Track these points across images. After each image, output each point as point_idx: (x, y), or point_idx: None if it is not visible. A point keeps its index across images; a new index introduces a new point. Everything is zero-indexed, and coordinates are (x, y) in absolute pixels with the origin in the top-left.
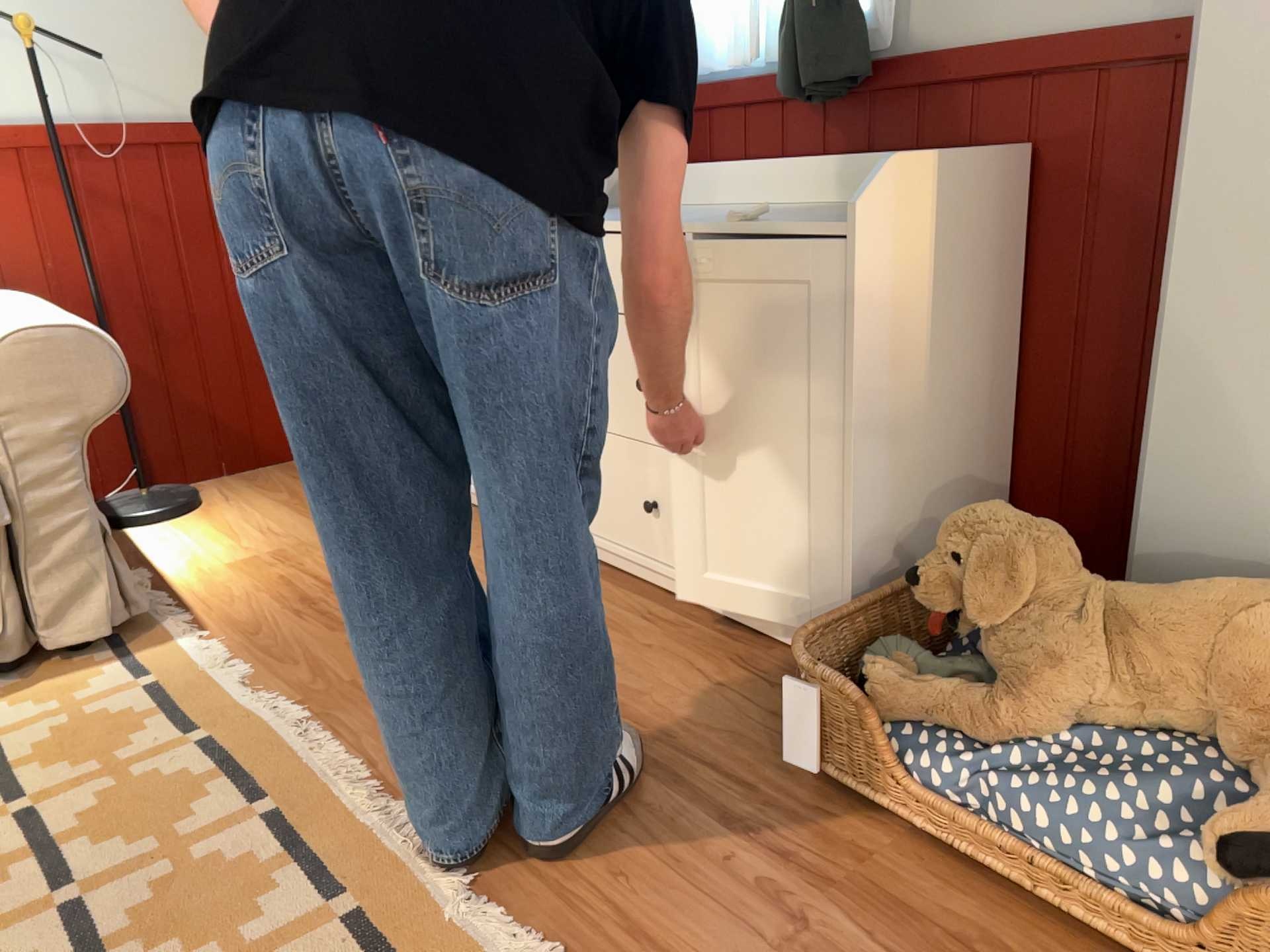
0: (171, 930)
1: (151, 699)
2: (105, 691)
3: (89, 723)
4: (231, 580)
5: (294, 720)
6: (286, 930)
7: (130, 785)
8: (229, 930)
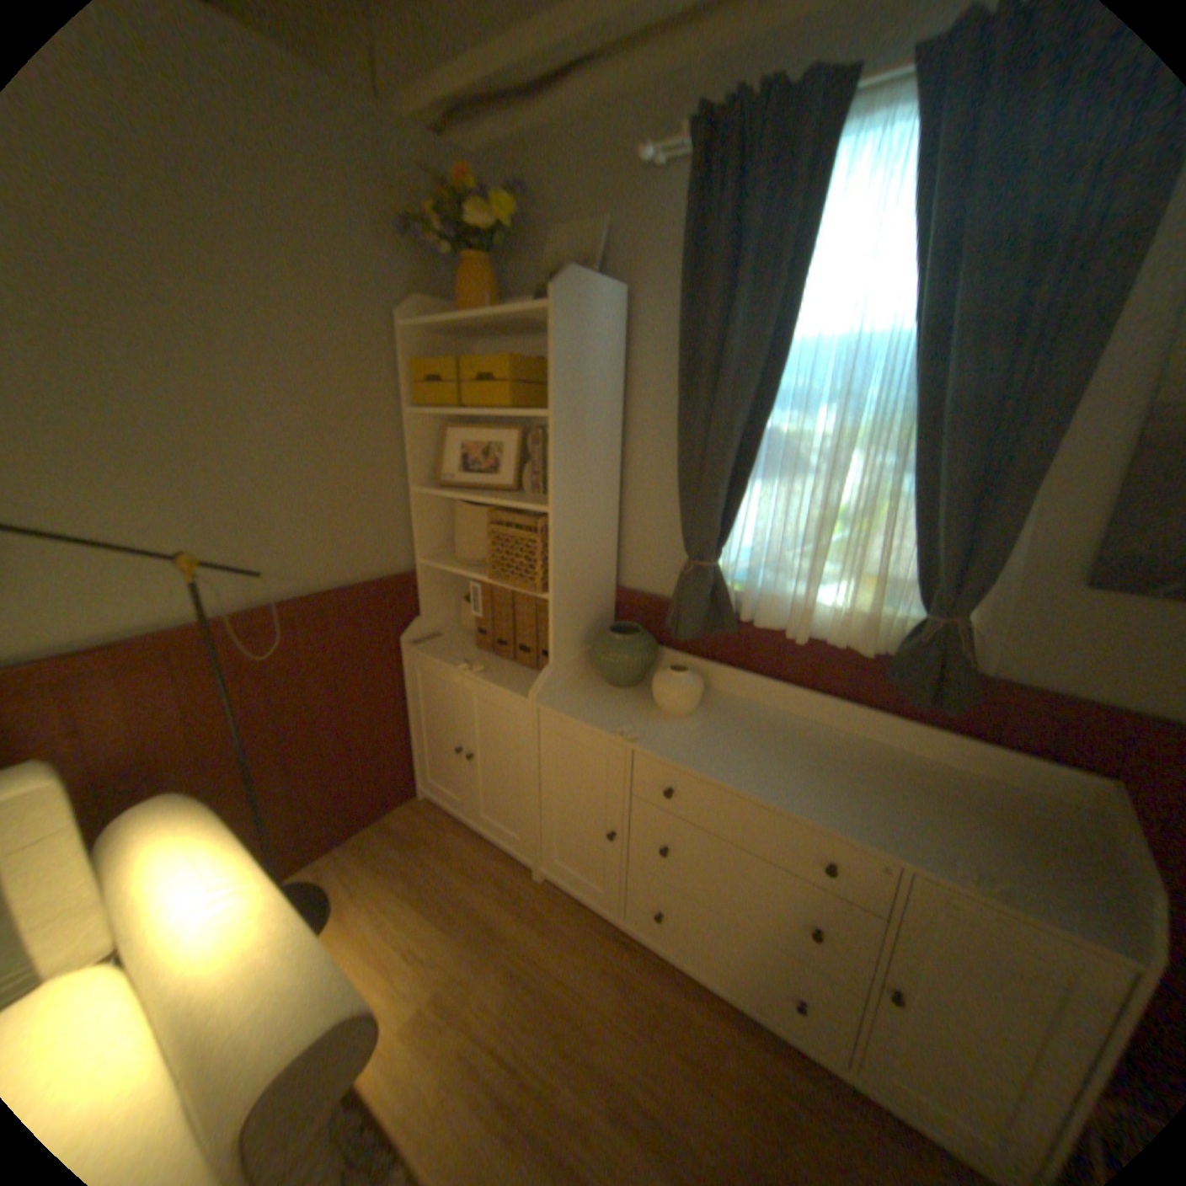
0: None
1: None
2: None
3: None
4: (413, 1070)
5: None
6: None
7: None
8: None
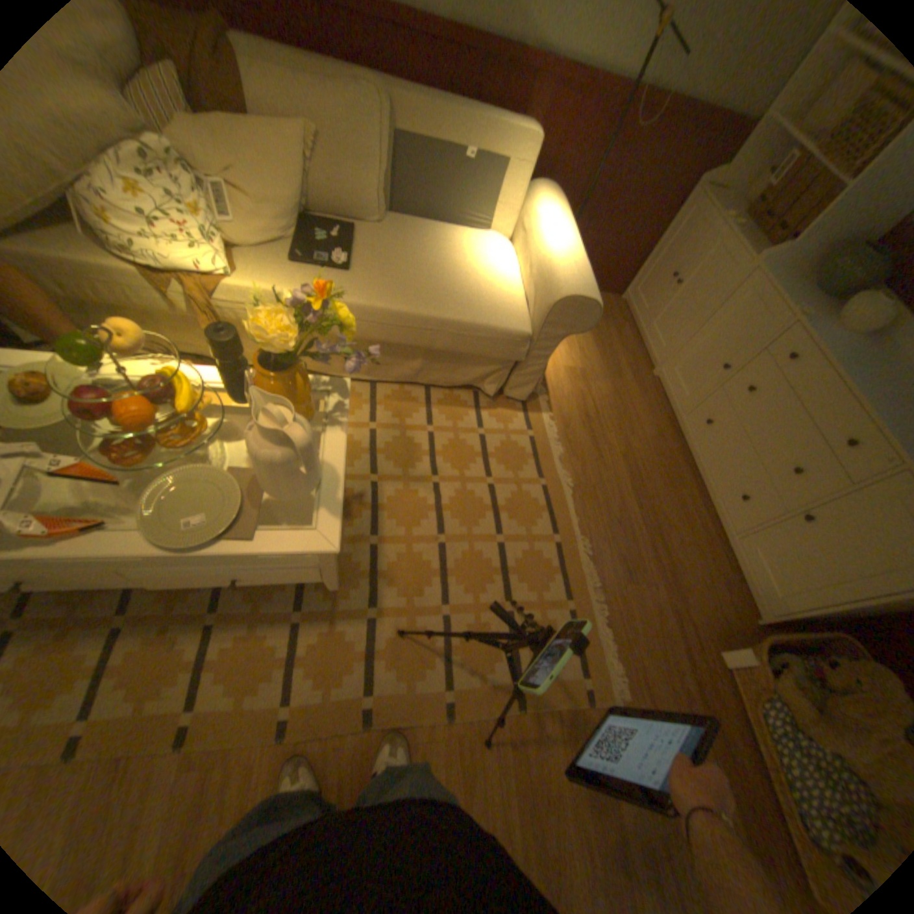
0: (526, 579)
1: (530, 449)
2: (516, 431)
3: (510, 448)
4: (563, 381)
5: (572, 497)
6: (555, 604)
7: (520, 497)
8: (540, 591)
